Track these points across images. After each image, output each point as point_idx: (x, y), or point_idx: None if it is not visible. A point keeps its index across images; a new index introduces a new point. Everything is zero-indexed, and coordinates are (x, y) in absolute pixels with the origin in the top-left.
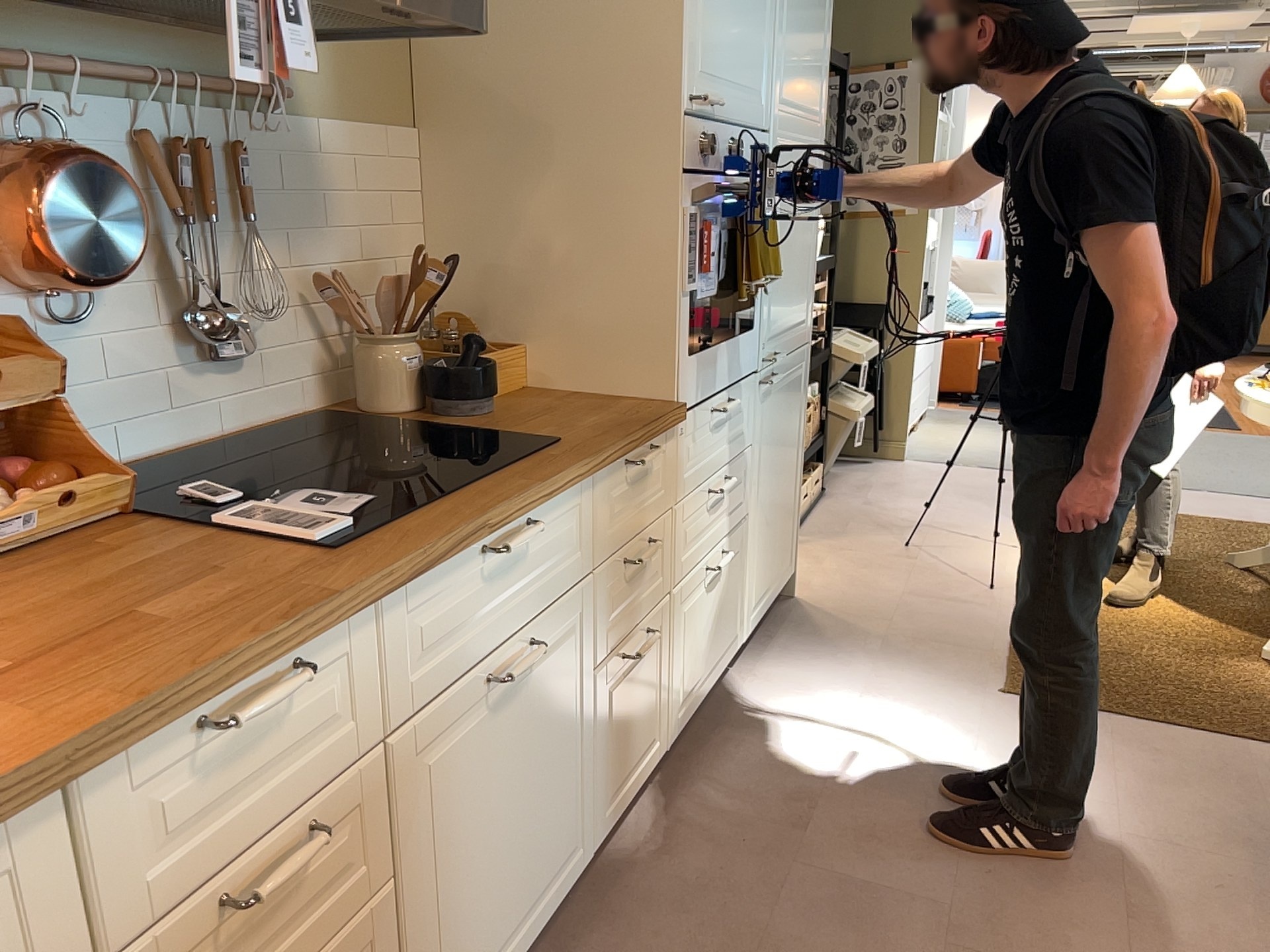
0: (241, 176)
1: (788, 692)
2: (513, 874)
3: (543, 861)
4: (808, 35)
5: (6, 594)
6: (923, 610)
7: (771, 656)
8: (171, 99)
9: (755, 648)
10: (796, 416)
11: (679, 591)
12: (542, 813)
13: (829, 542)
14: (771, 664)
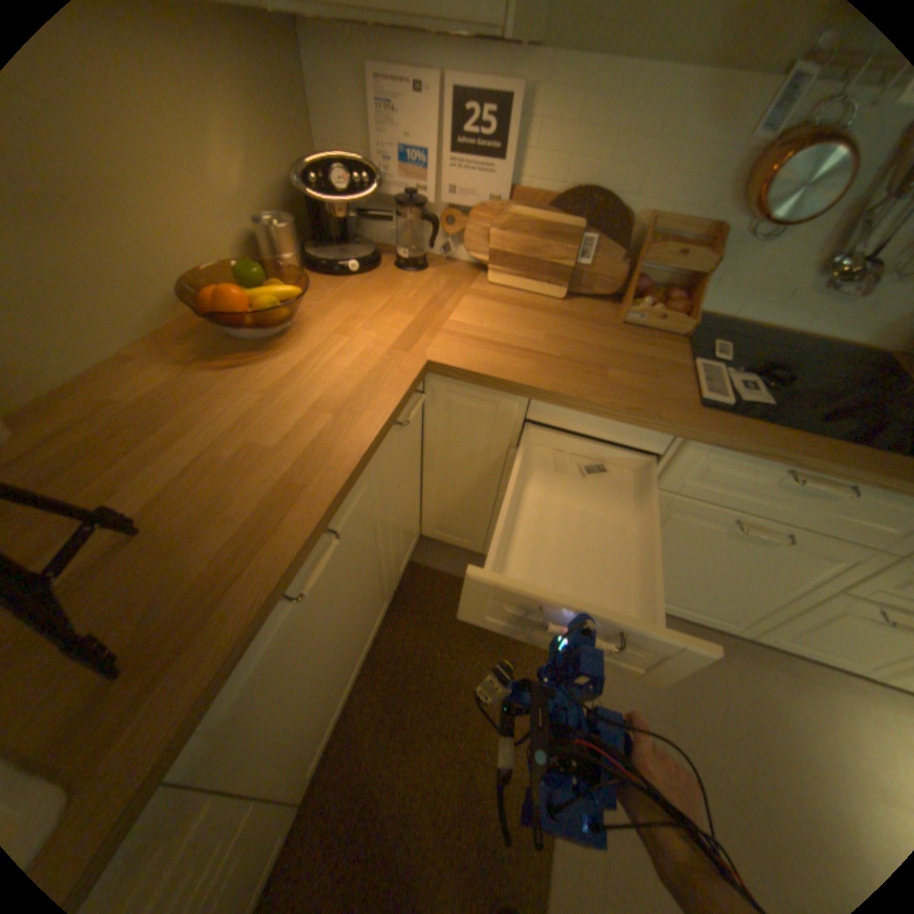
0: None
1: None
2: (688, 591)
3: (711, 607)
4: None
5: (600, 334)
6: None
7: None
8: None
9: None
10: None
11: None
12: (729, 595)
13: None
14: None
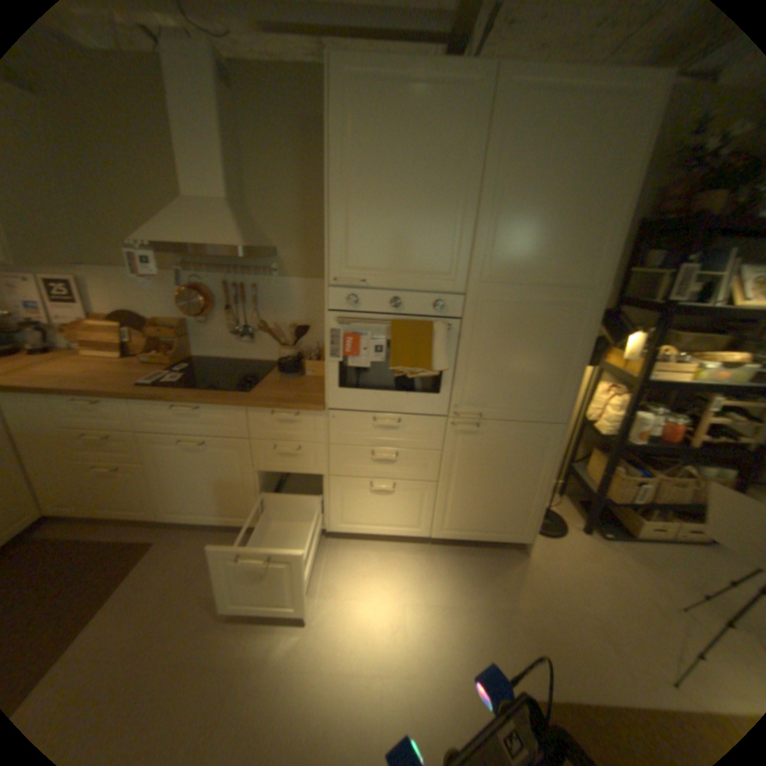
0: (256, 292)
1: (421, 573)
2: (203, 500)
3: (222, 508)
4: (556, 227)
5: (122, 368)
6: (582, 635)
7: (452, 559)
8: (236, 271)
9: (457, 551)
10: (534, 460)
11: (338, 479)
12: (220, 494)
13: (629, 563)
14: (444, 560)
